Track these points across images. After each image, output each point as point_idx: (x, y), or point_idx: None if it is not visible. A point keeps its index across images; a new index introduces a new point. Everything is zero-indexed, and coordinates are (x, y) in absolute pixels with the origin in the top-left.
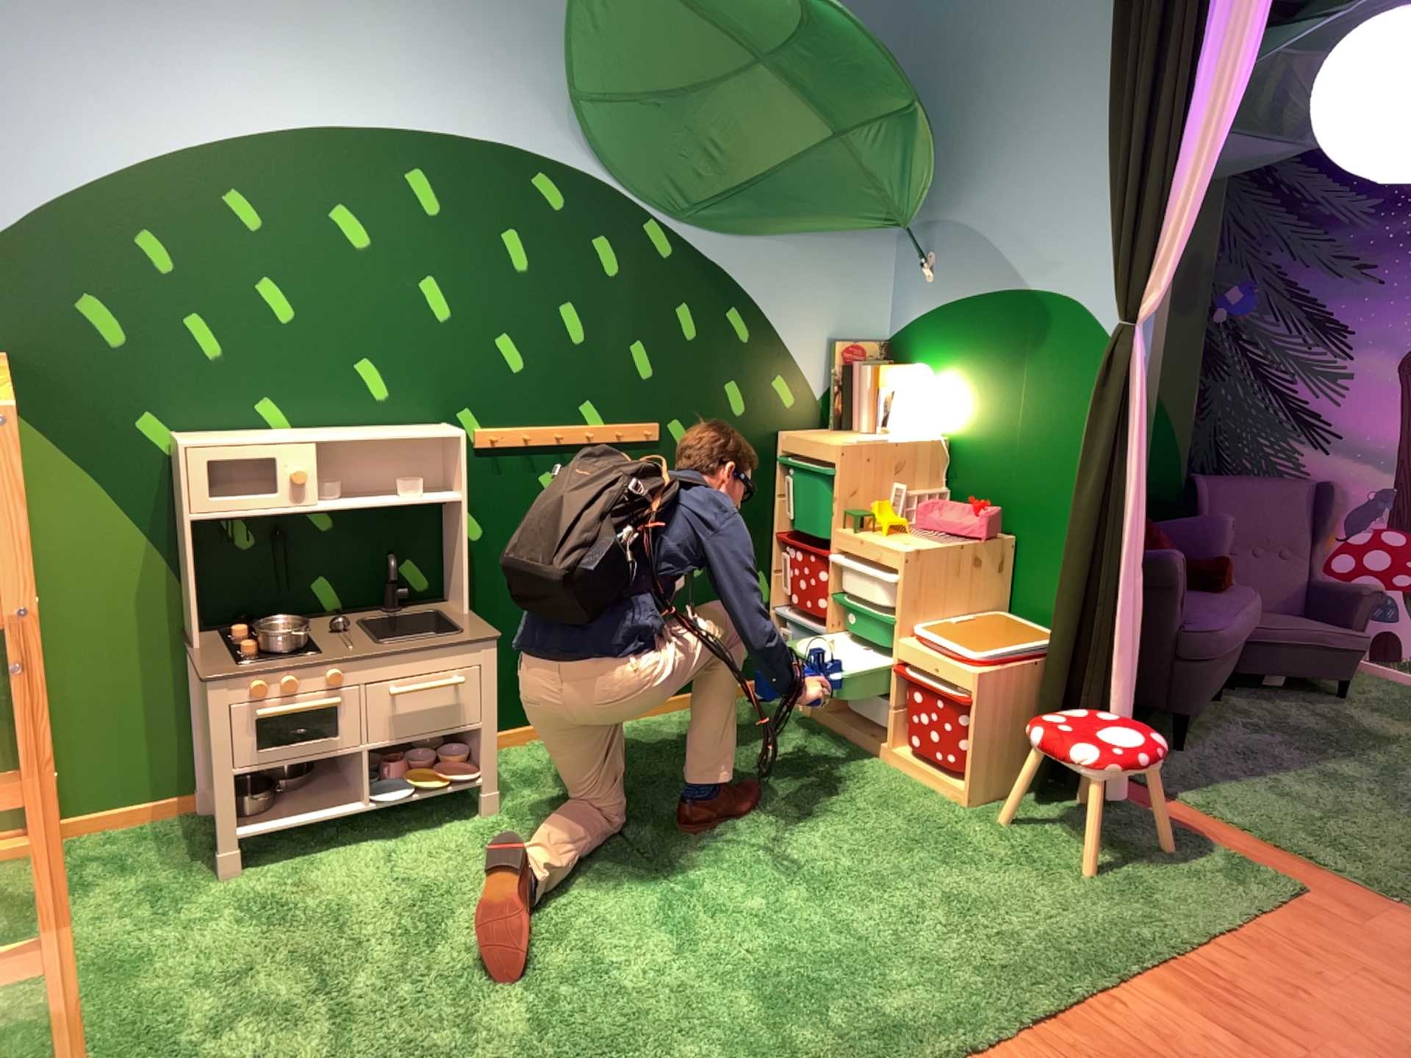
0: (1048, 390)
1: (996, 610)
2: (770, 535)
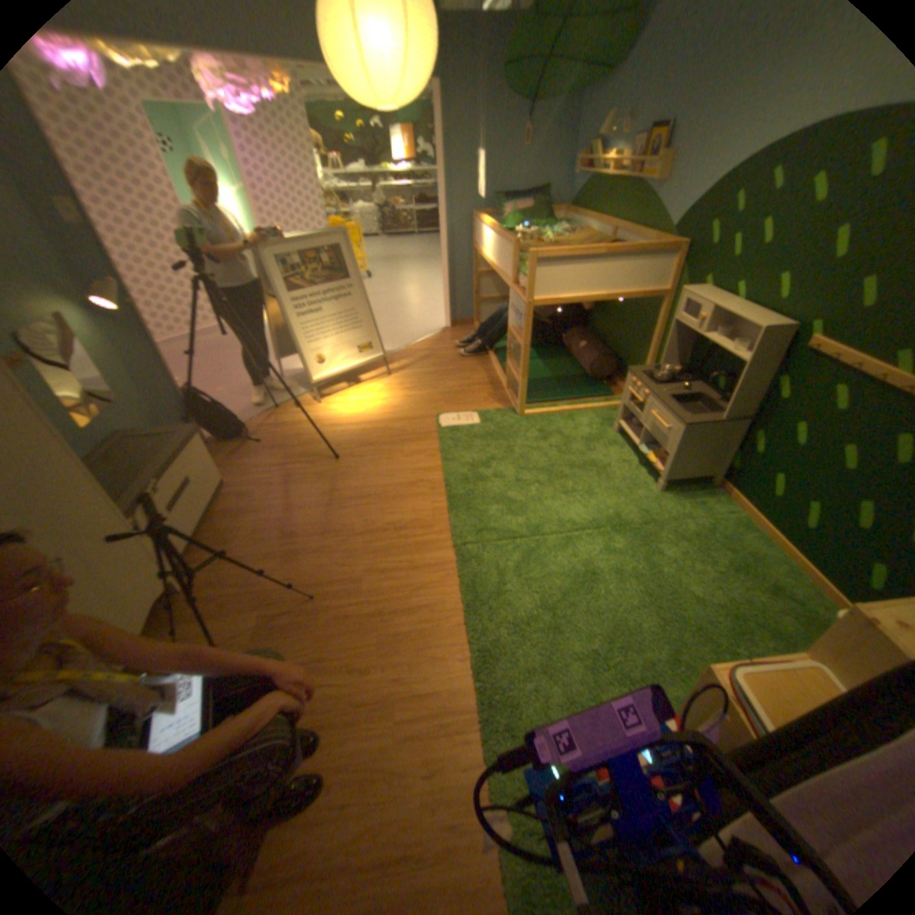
0: None
1: None
2: None
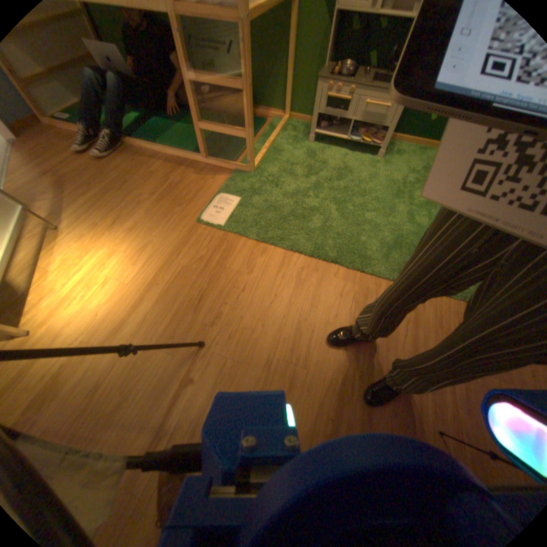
0: None
1: None
2: None
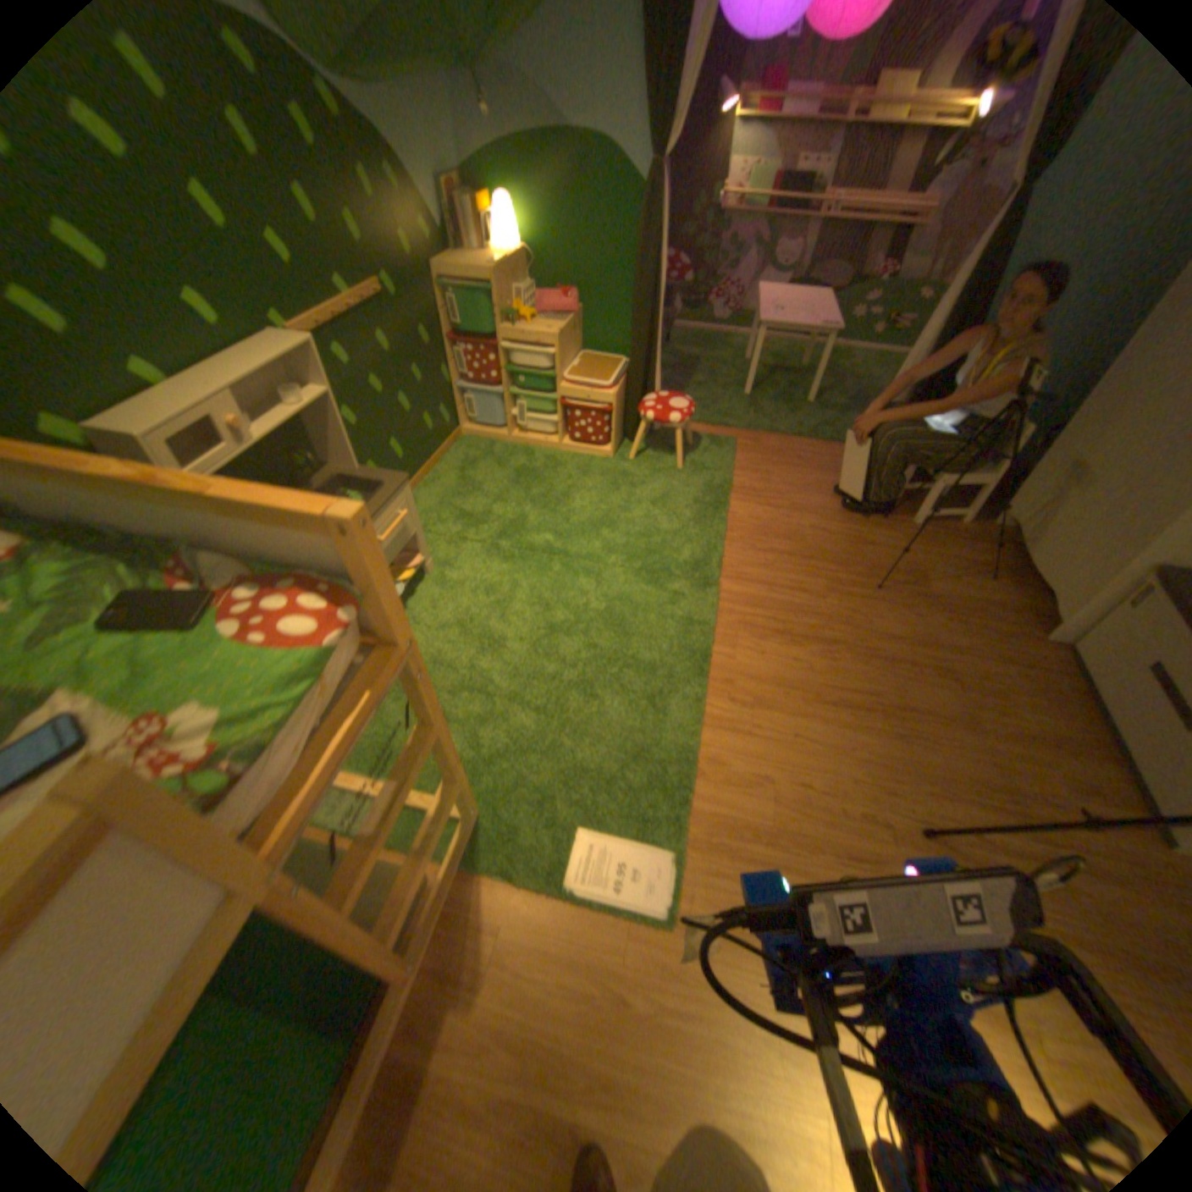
0: (598, 205)
1: (580, 353)
2: (442, 339)
